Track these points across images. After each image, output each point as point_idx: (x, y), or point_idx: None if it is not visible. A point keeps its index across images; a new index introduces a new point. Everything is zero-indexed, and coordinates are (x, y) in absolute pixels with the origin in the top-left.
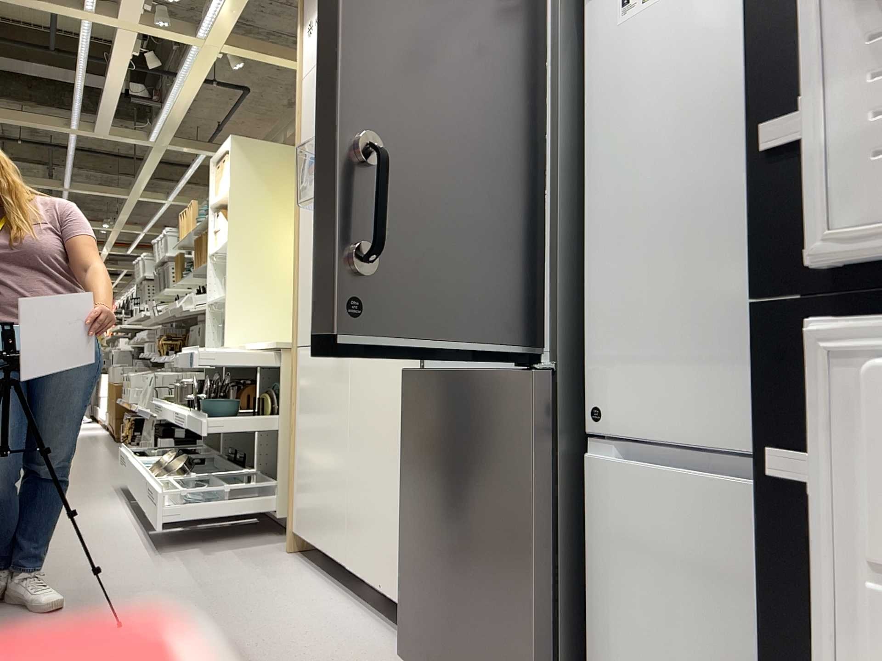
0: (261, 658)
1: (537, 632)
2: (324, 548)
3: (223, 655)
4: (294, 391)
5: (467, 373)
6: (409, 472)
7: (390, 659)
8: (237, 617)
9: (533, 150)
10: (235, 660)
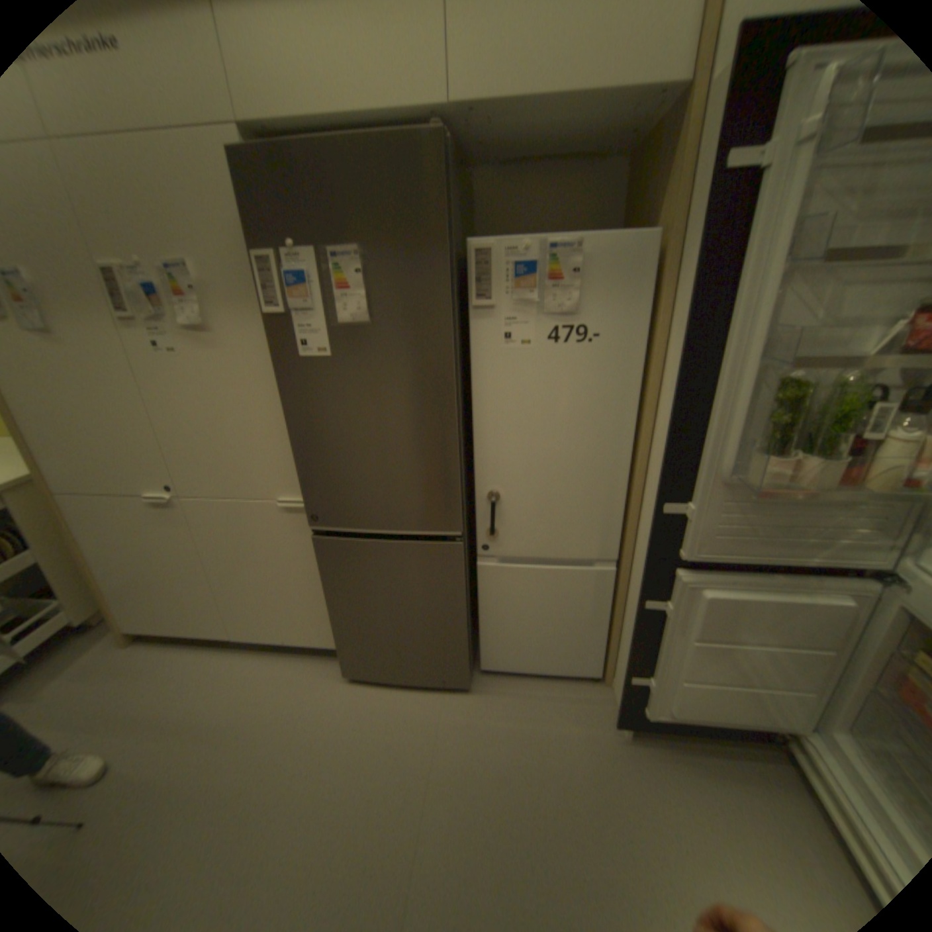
0: (249, 741)
1: (464, 642)
2: (188, 634)
3: (219, 761)
4: (70, 531)
5: (382, 533)
6: (336, 592)
7: (327, 678)
8: (177, 729)
9: (453, 424)
10: (233, 757)
